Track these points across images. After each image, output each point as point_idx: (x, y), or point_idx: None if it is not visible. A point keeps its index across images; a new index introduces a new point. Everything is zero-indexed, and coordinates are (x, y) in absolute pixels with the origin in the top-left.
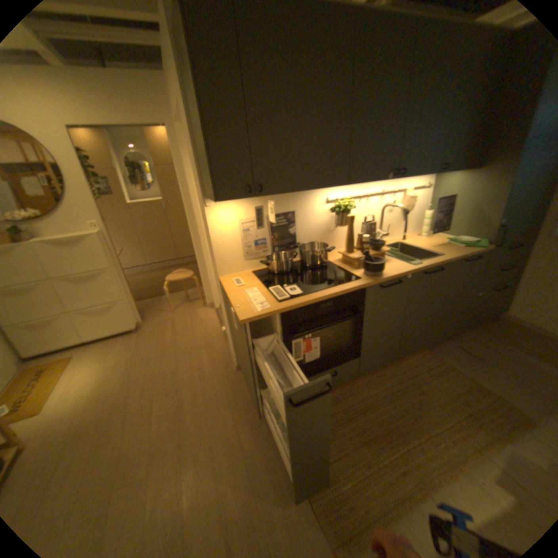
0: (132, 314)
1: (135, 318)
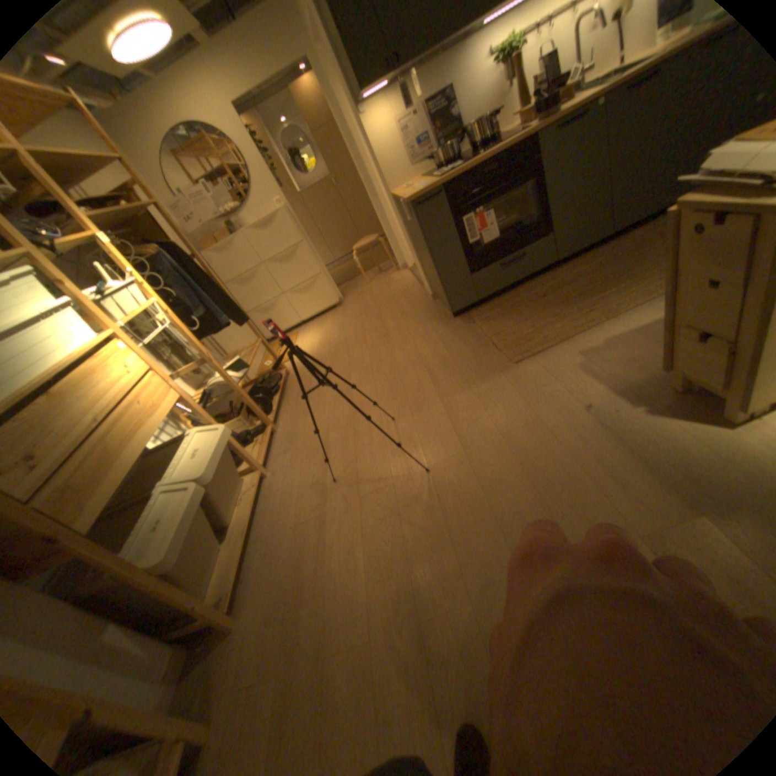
0: (331, 287)
1: (336, 293)
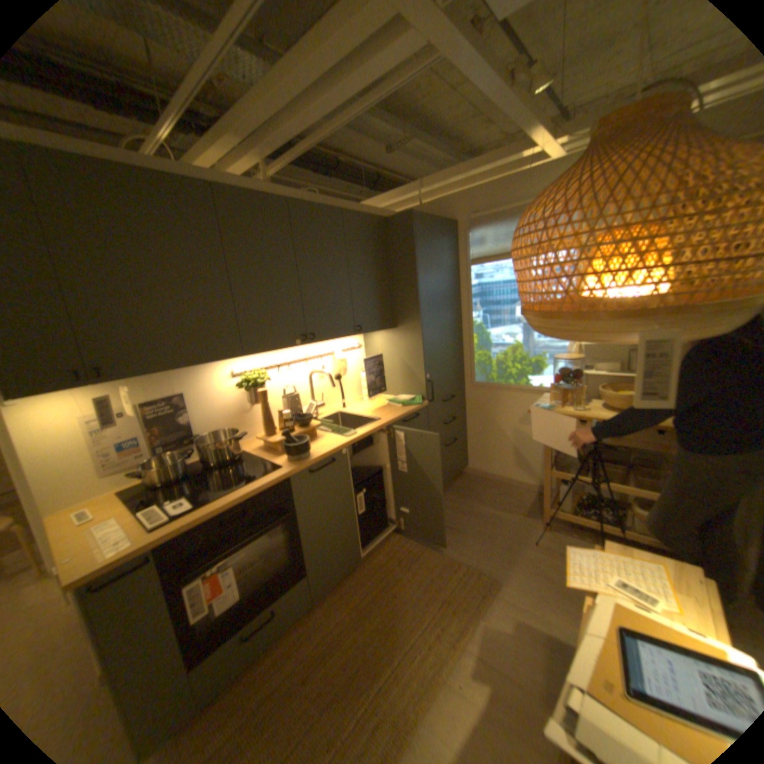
0: None
1: None
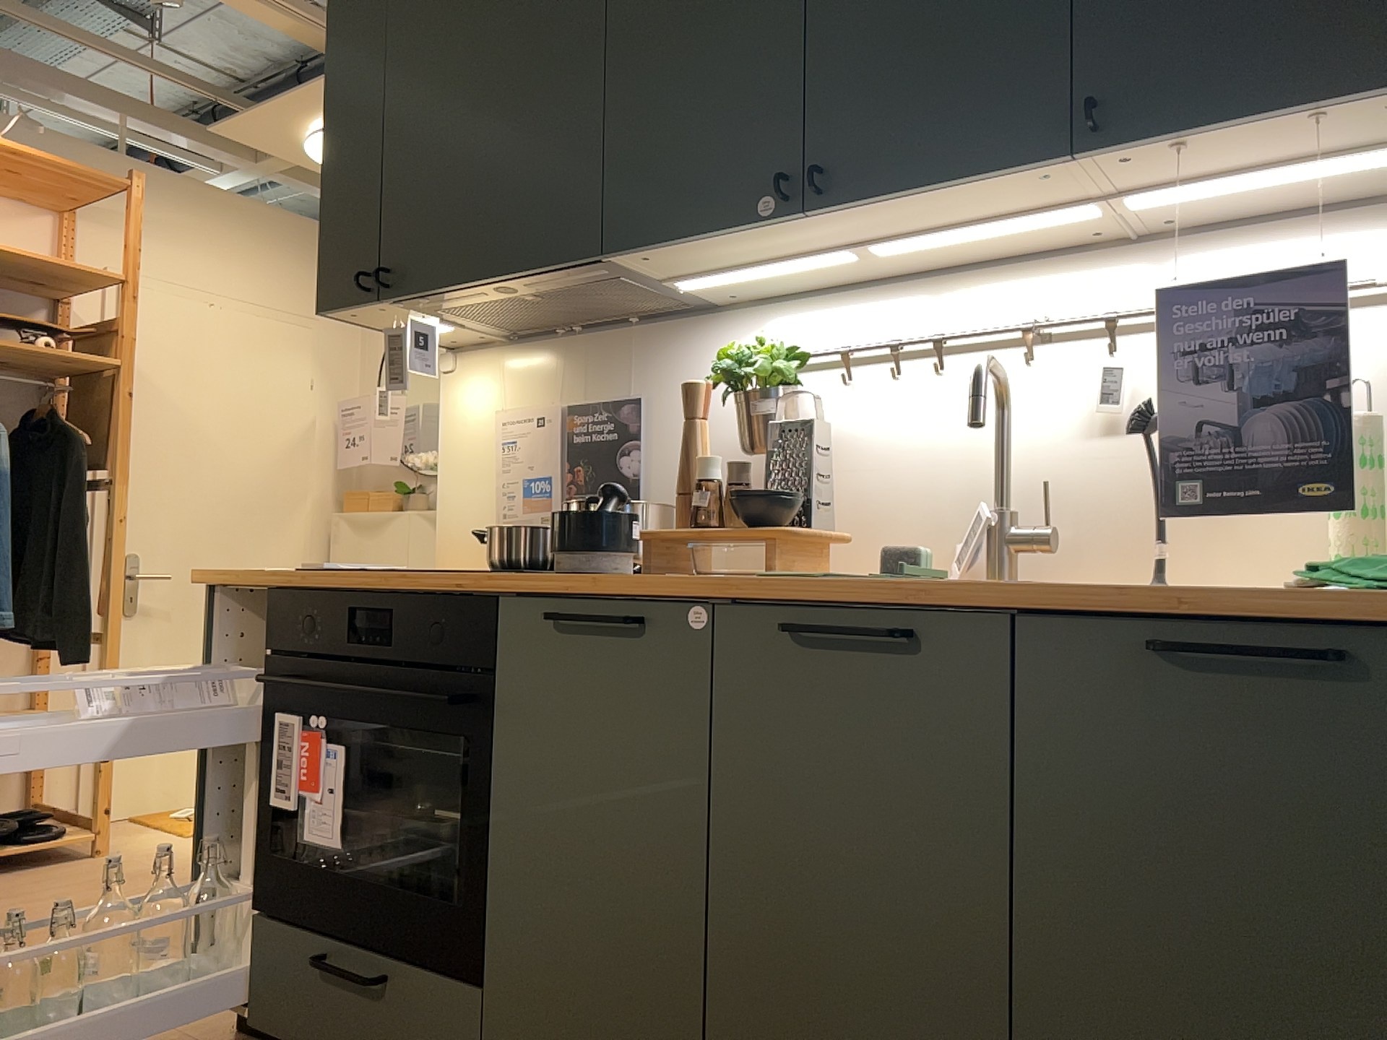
0: None
1: None
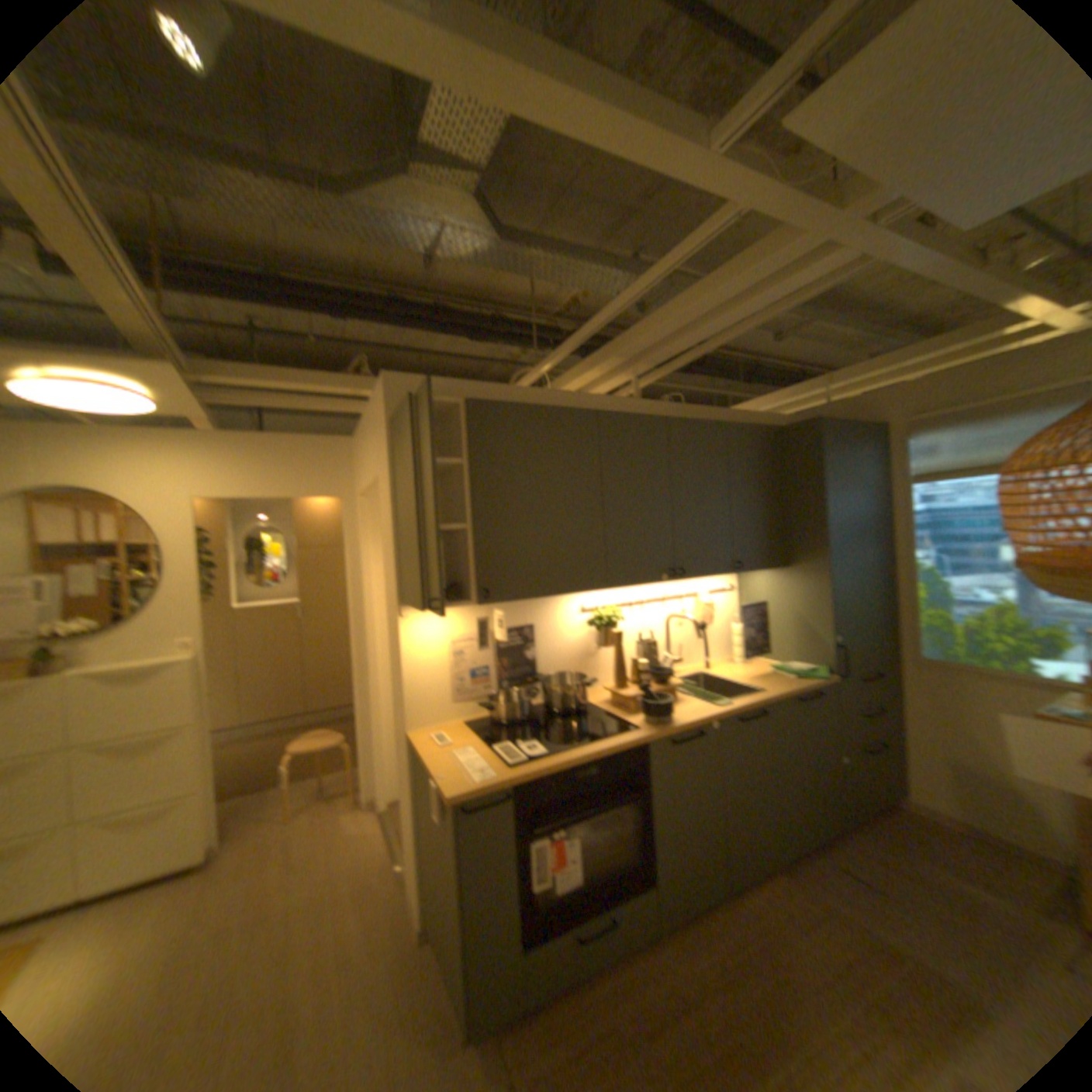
0: (207, 829)
1: (210, 841)
